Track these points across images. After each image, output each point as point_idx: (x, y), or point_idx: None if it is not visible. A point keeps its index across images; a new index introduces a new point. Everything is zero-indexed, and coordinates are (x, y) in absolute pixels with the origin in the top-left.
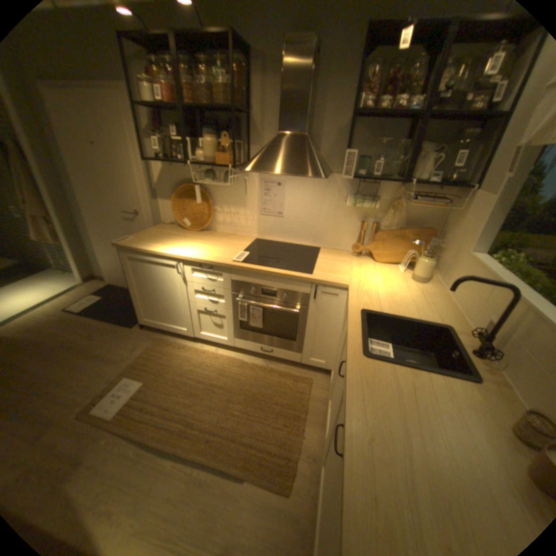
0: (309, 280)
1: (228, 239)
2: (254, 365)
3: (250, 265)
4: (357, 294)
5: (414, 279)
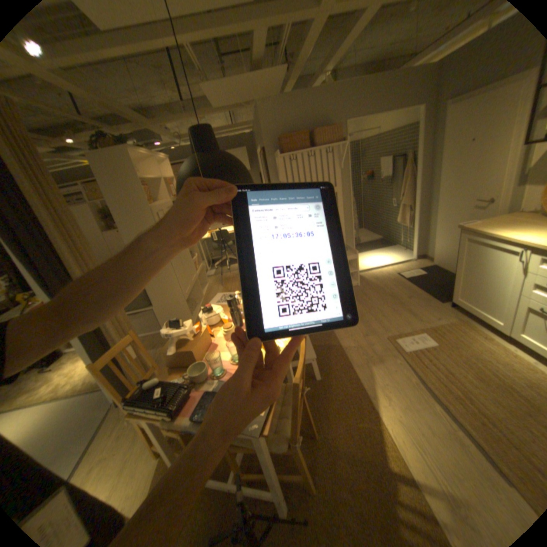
0: None
1: None
2: None
3: None
4: None
5: None
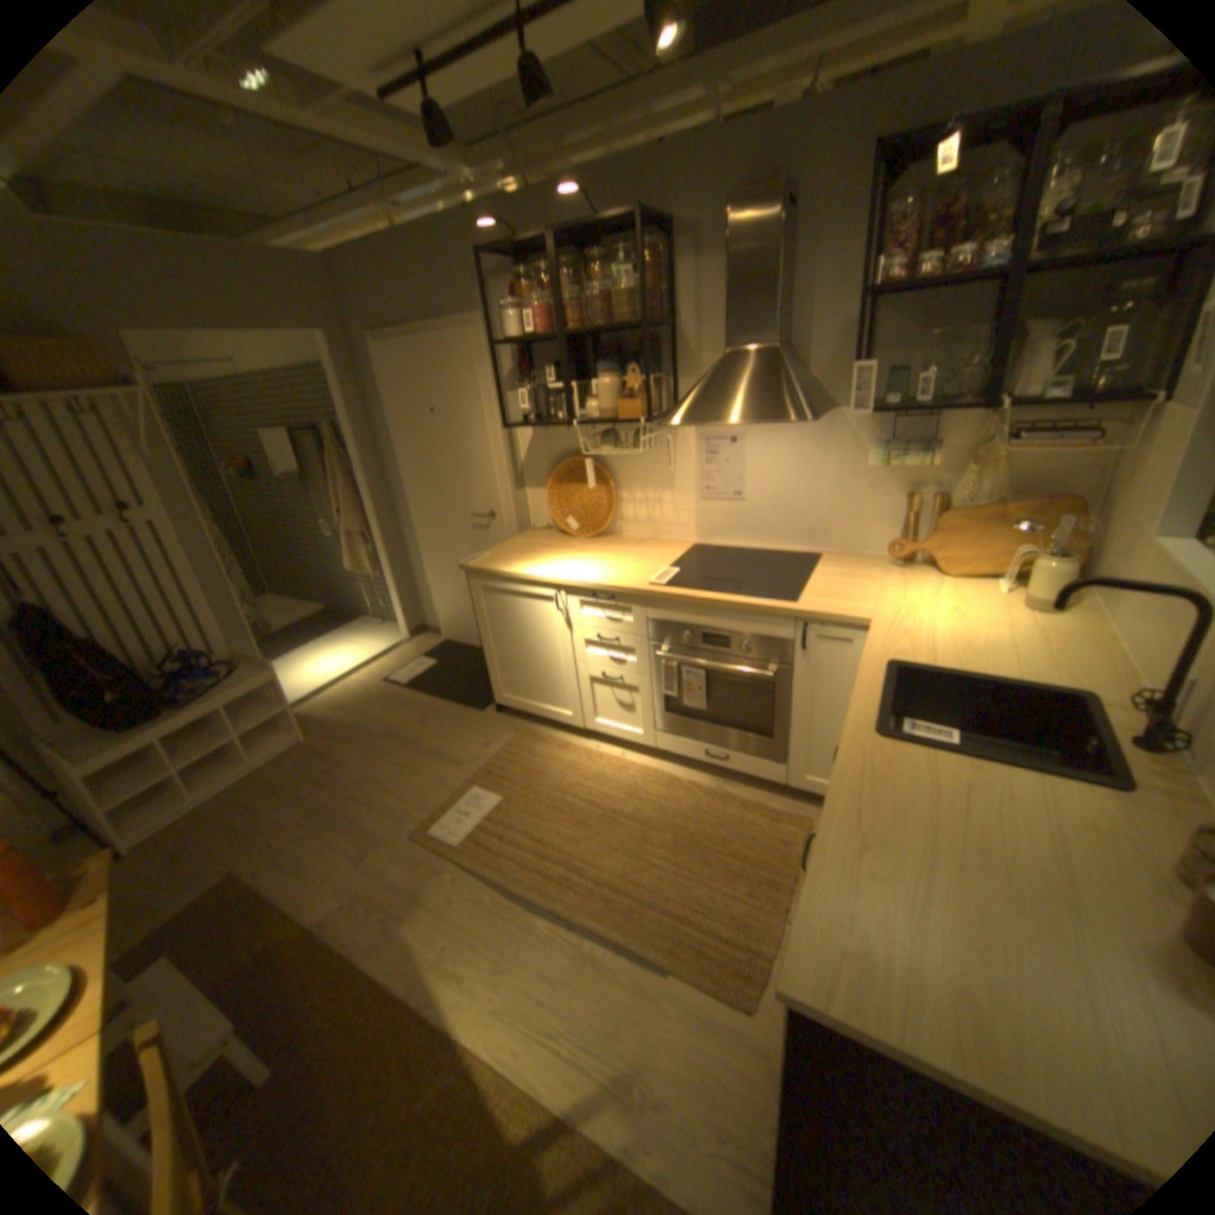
0: (790, 613)
1: (641, 548)
2: (693, 785)
3: (677, 589)
4: (886, 635)
5: (1029, 605)
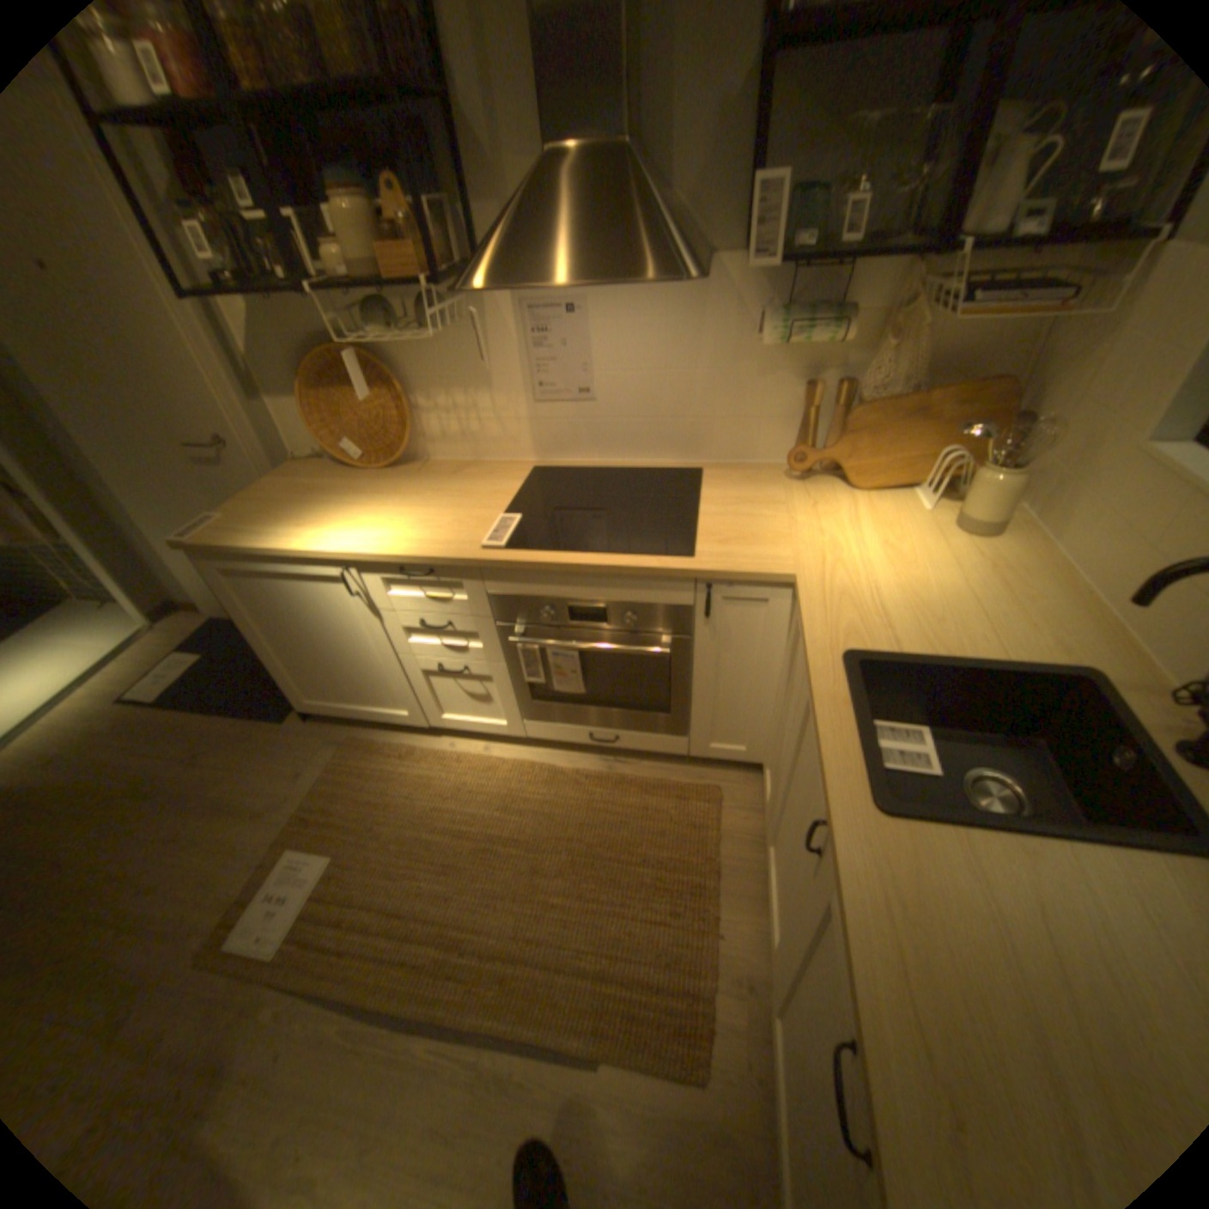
0: (689, 575)
1: (462, 480)
2: (580, 774)
3: (526, 552)
4: (823, 600)
5: (965, 527)
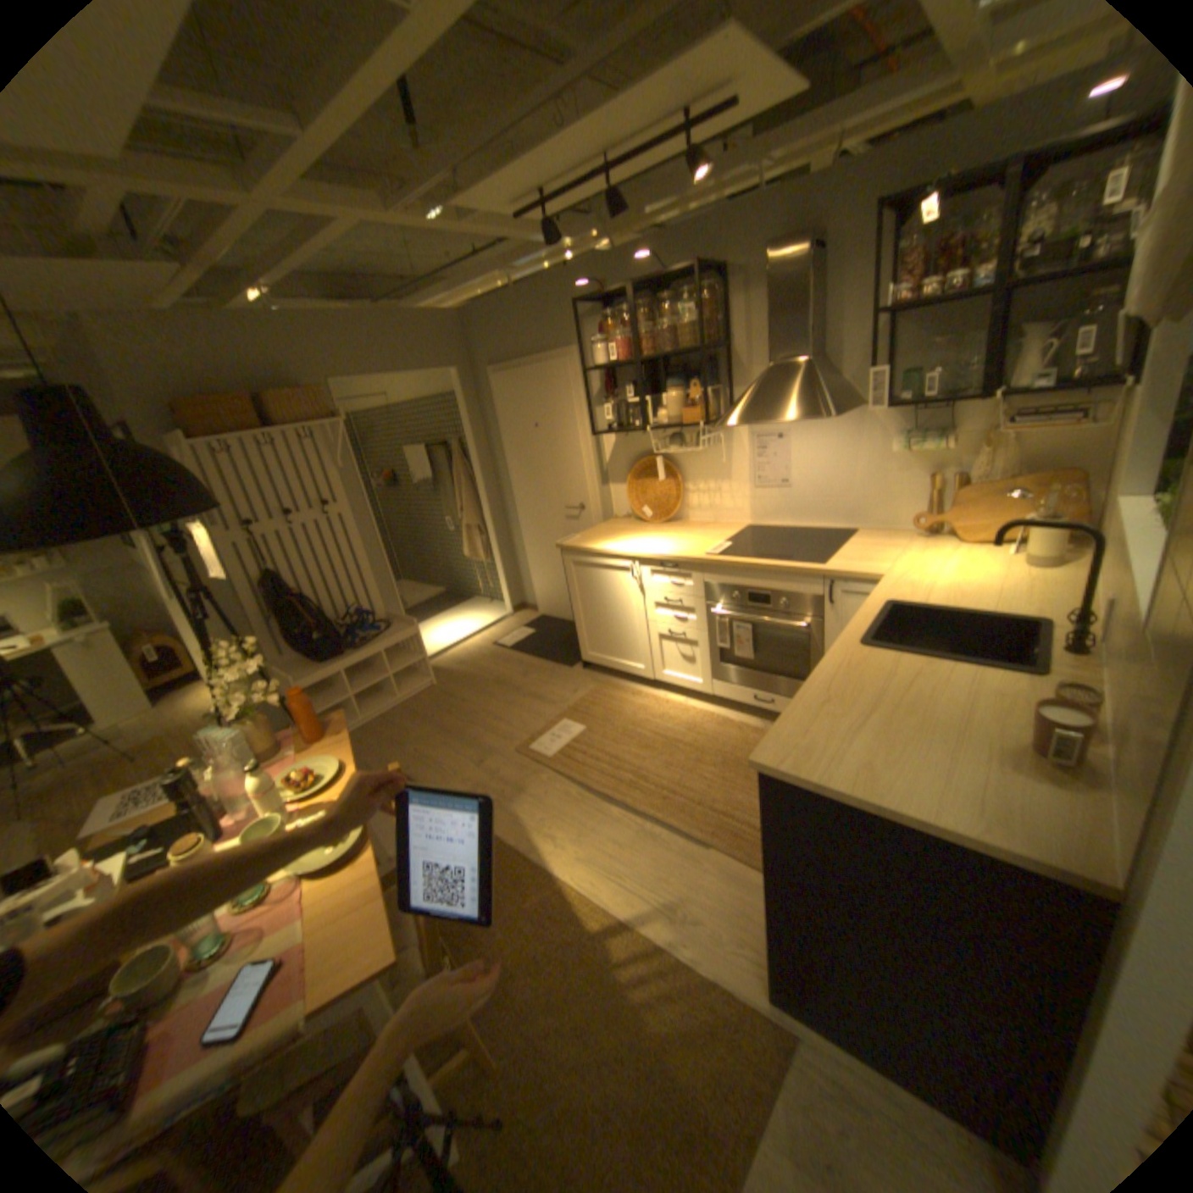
0: (818, 573)
1: (703, 530)
2: (743, 725)
3: (728, 558)
4: (893, 585)
5: (1027, 562)
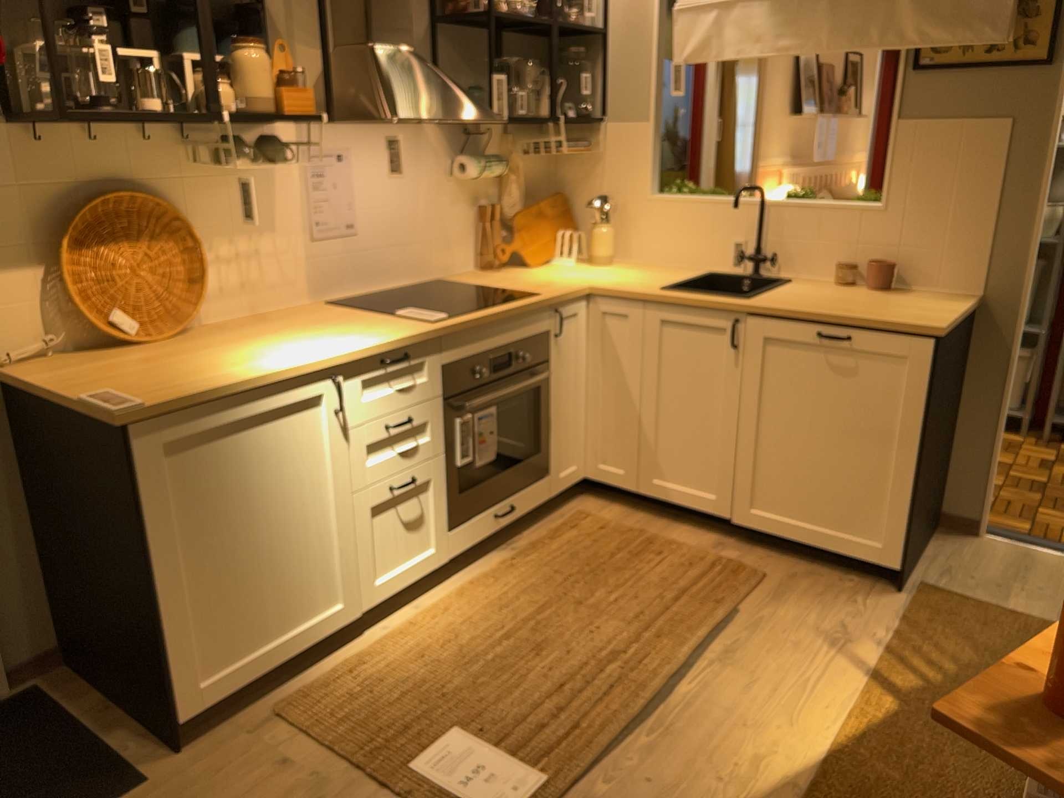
0: (553, 300)
1: (288, 320)
2: (509, 561)
3: (464, 315)
4: (619, 285)
5: (602, 261)
